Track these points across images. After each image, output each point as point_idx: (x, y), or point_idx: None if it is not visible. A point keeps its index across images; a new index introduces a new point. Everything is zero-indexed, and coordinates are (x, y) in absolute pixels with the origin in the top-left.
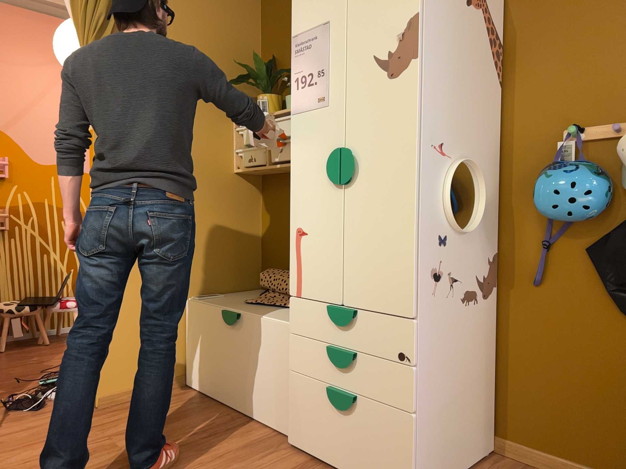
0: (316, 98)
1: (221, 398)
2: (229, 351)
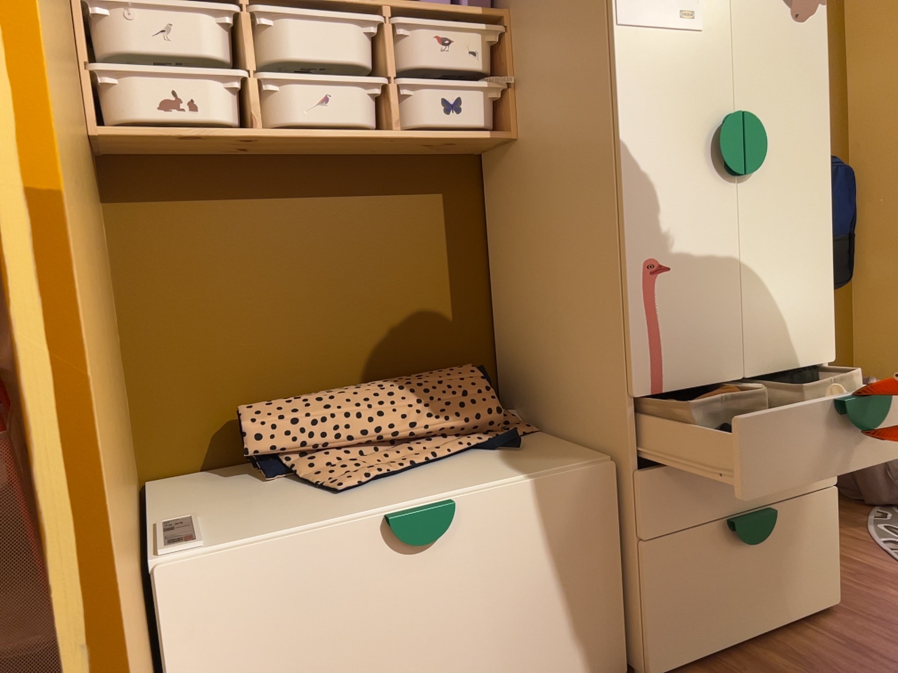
0: (676, 10)
1: None
2: (414, 616)
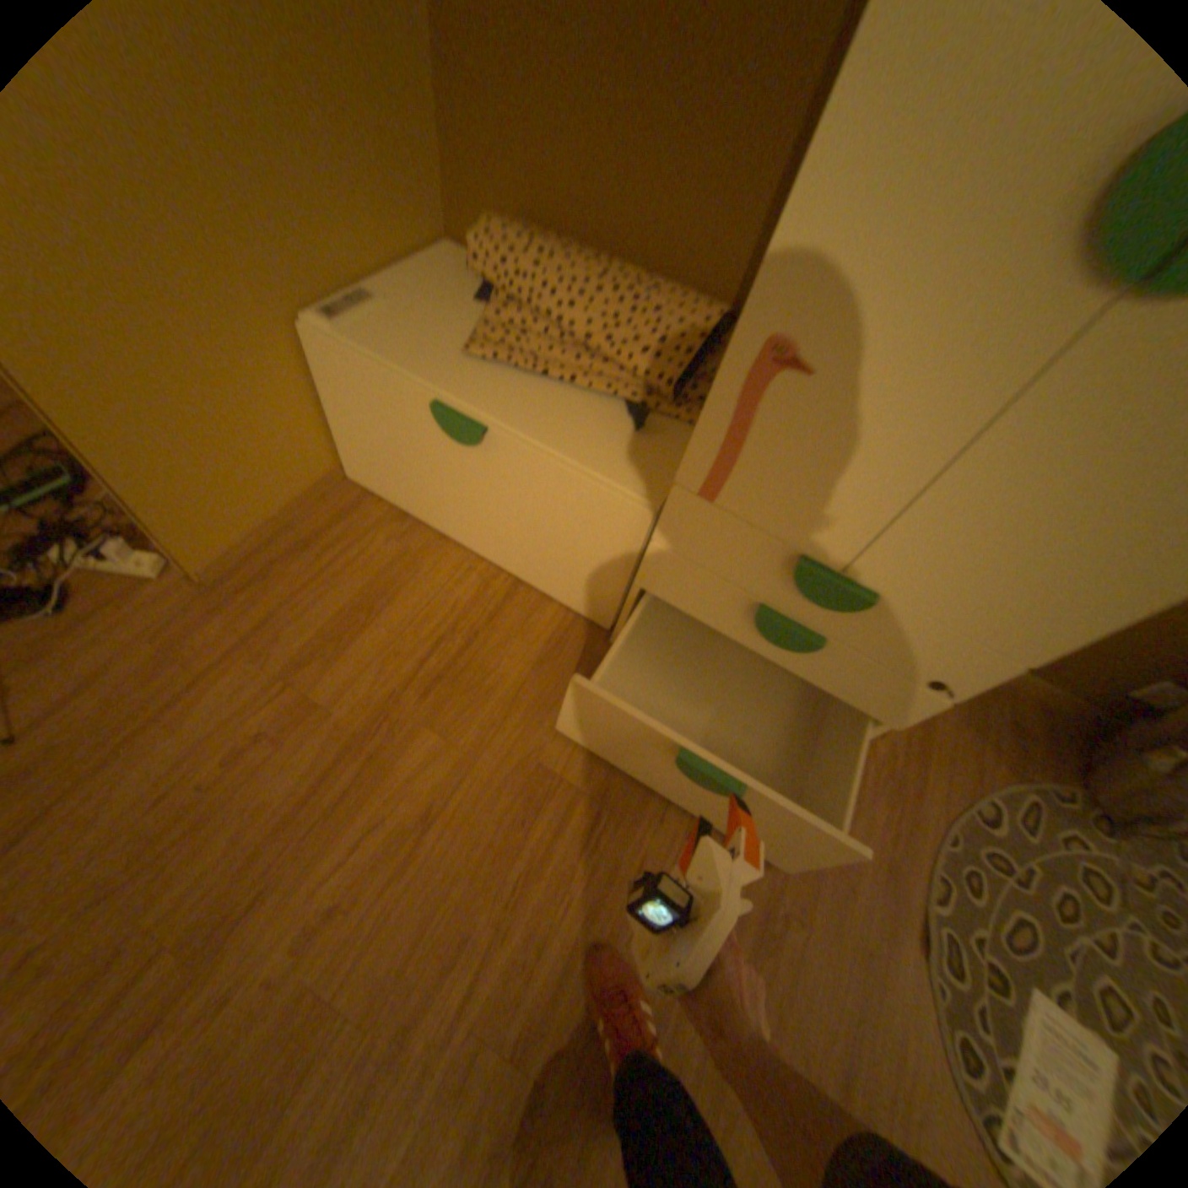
0: None
1: (443, 528)
2: (458, 476)
